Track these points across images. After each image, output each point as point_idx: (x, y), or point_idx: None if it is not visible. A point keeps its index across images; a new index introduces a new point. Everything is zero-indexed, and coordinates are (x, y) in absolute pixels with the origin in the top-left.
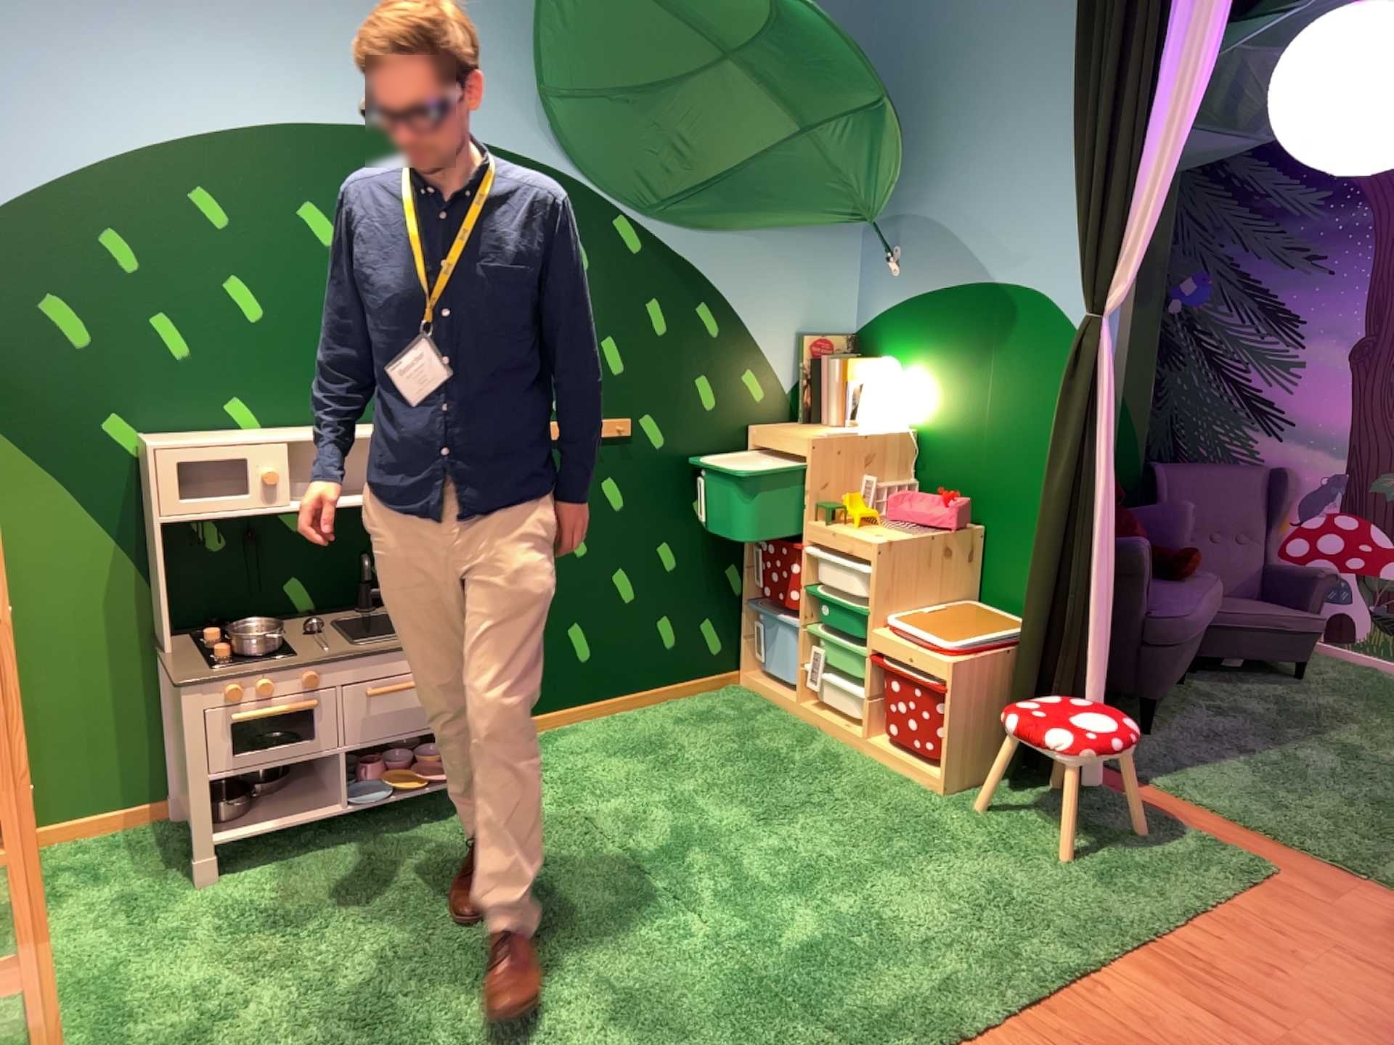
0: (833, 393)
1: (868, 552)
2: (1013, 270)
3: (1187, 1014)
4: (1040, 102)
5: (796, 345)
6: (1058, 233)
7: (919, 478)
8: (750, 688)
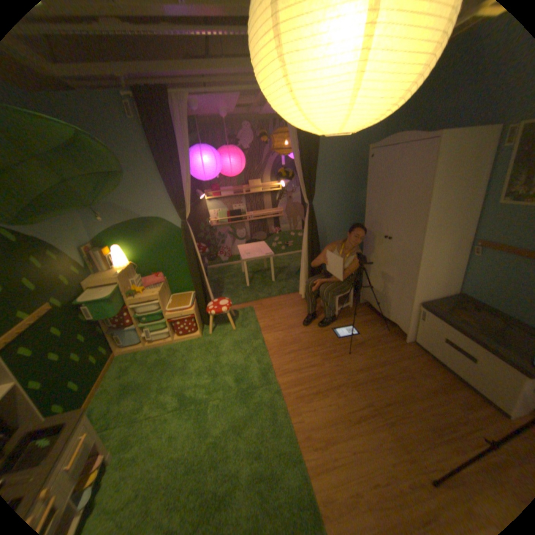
0: (100, 262)
1: (154, 298)
2: (147, 213)
3: (277, 334)
4: (138, 168)
5: (78, 252)
6: (158, 202)
7: (137, 274)
8: (119, 355)
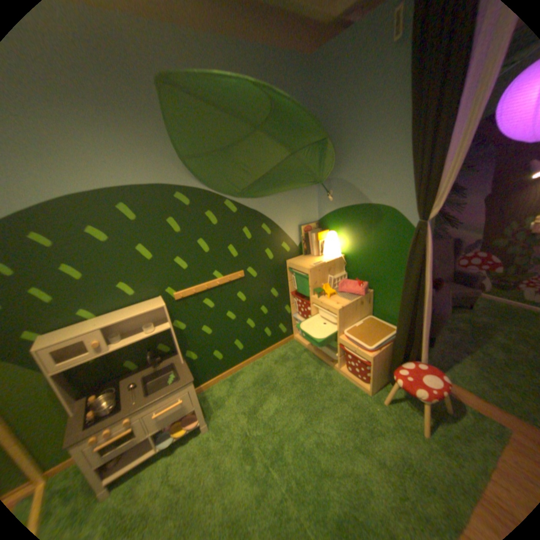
0: (313, 245)
1: (334, 312)
2: (379, 199)
3: None
4: (388, 128)
5: (298, 230)
6: (400, 183)
7: (346, 271)
8: (296, 341)
